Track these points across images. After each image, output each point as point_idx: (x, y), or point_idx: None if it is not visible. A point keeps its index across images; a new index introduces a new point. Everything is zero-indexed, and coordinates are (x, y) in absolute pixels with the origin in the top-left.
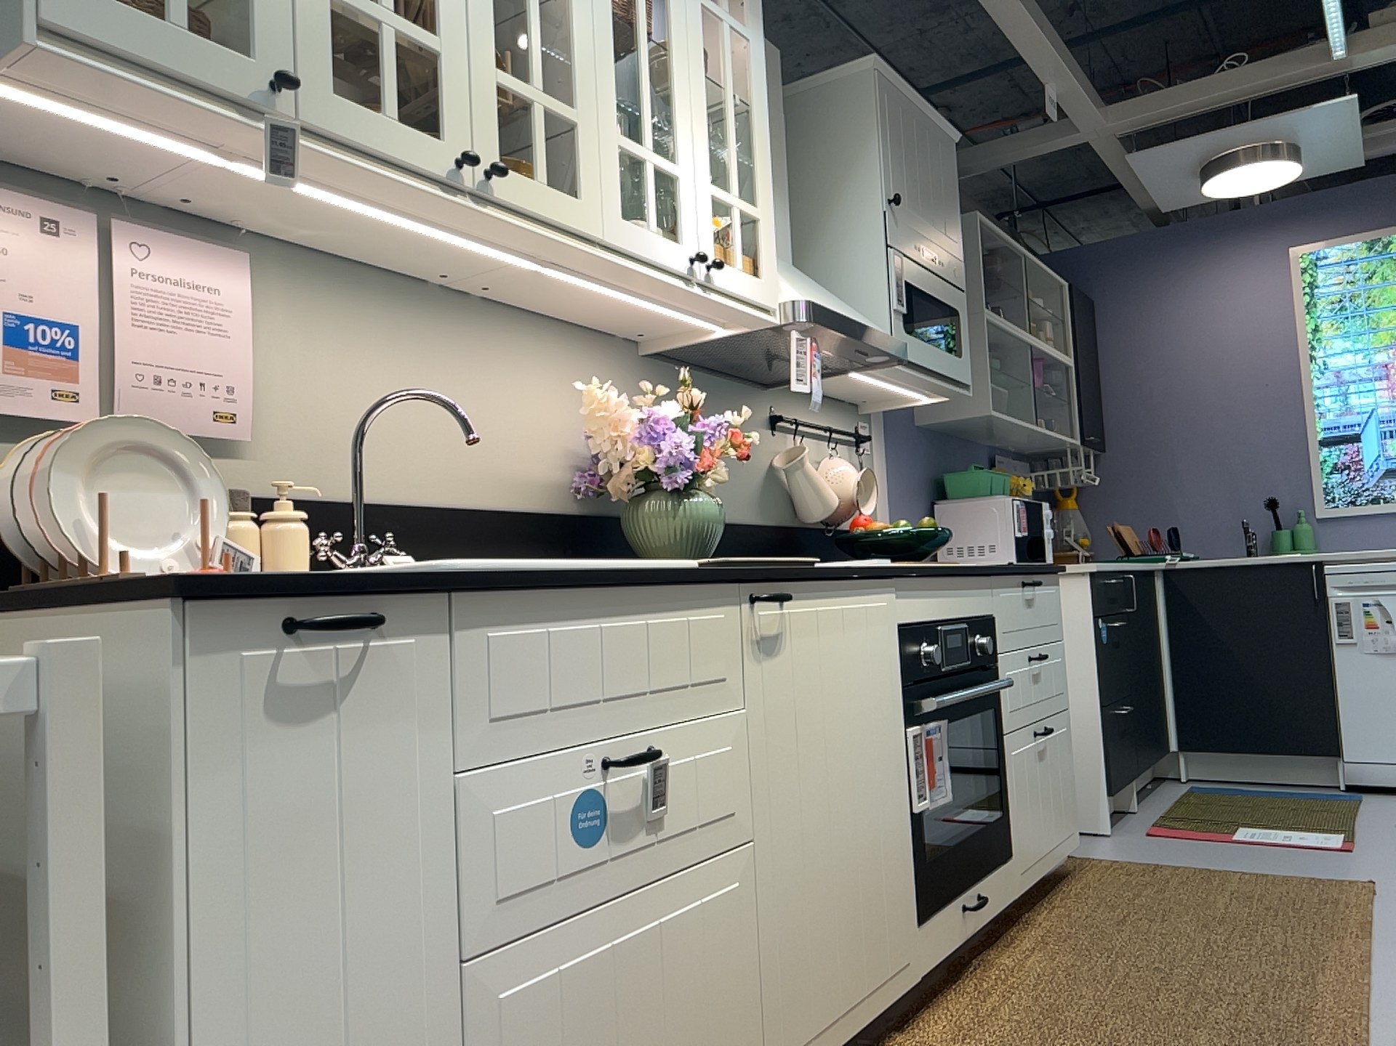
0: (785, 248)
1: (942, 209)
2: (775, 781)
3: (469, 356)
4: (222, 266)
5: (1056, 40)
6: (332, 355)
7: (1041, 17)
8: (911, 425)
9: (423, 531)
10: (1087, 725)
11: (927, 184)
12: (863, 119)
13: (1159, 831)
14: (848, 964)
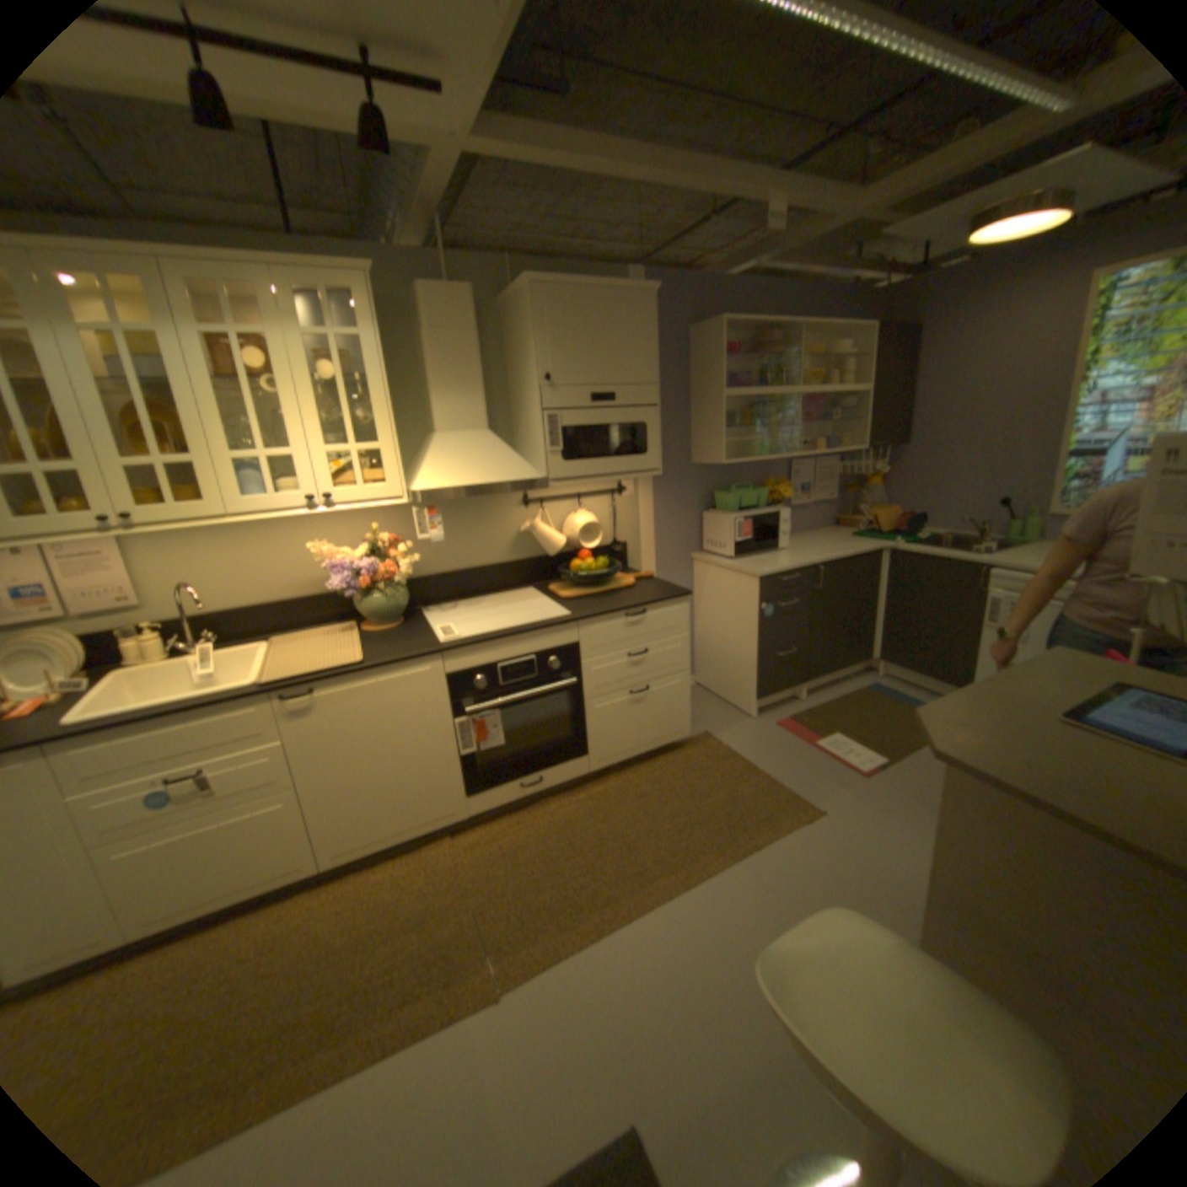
0: (475, 423)
1: (622, 355)
2: (312, 765)
3: (266, 535)
4: (102, 543)
5: (754, 168)
6: (179, 558)
7: (721, 161)
8: (682, 467)
9: (248, 618)
10: (750, 661)
11: (601, 343)
12: (528, 319)
13: (784, 724)
14: (389, 822)
